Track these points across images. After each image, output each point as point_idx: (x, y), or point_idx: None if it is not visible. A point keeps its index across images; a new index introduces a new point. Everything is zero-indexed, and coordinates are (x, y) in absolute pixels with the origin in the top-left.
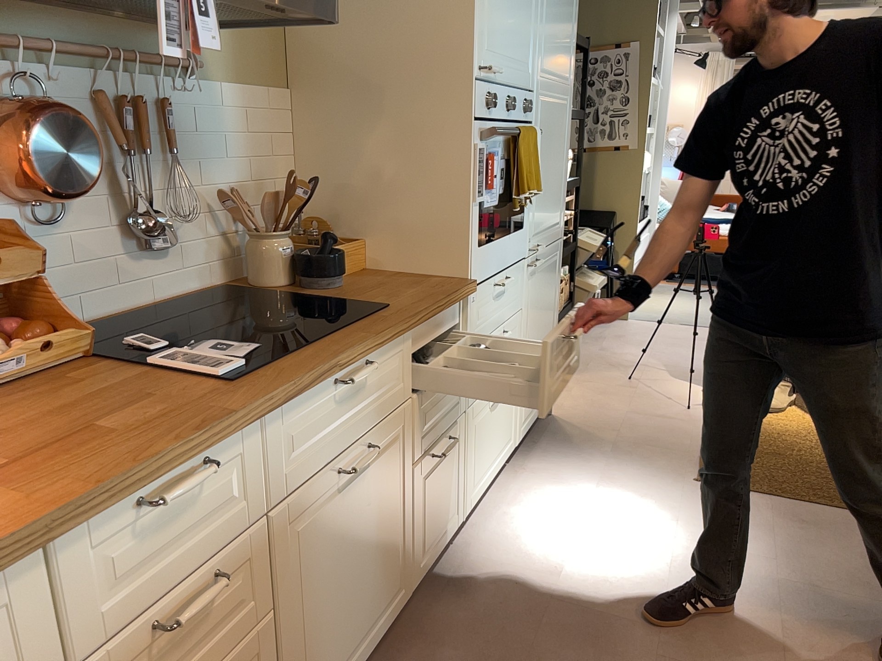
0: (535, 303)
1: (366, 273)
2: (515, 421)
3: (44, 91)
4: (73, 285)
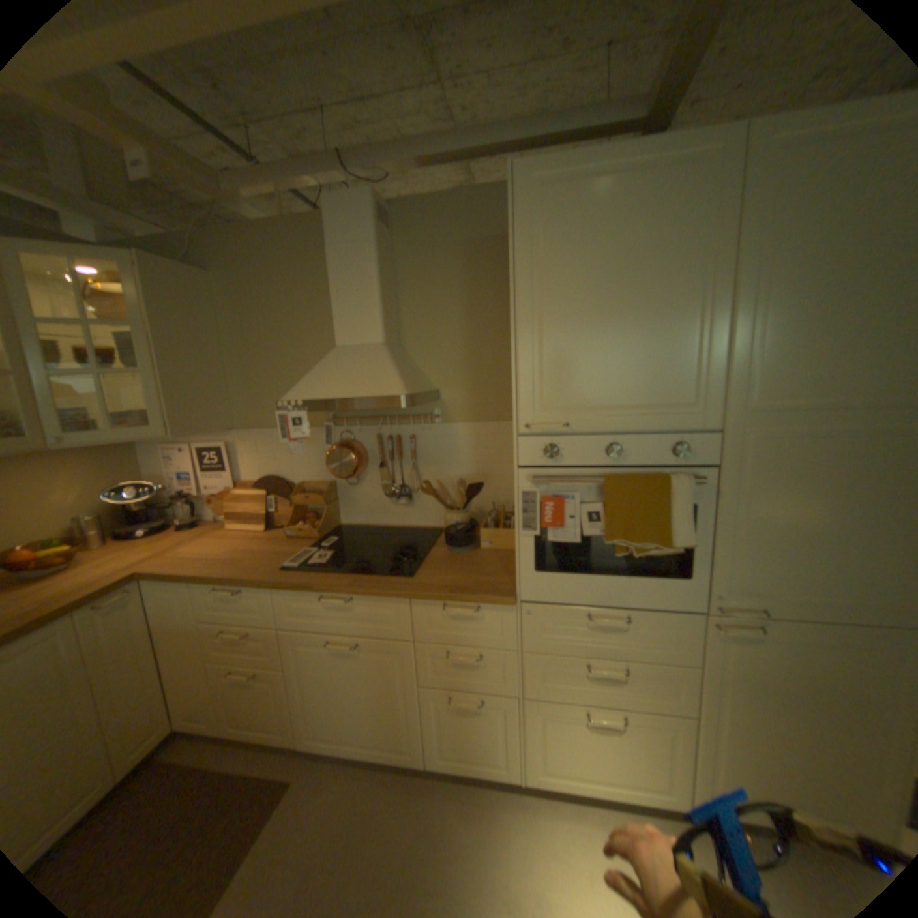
0: (763, 681)
1: (506, 554)
2: (684, 784)
3: (357, 435)
4: (364, 509)
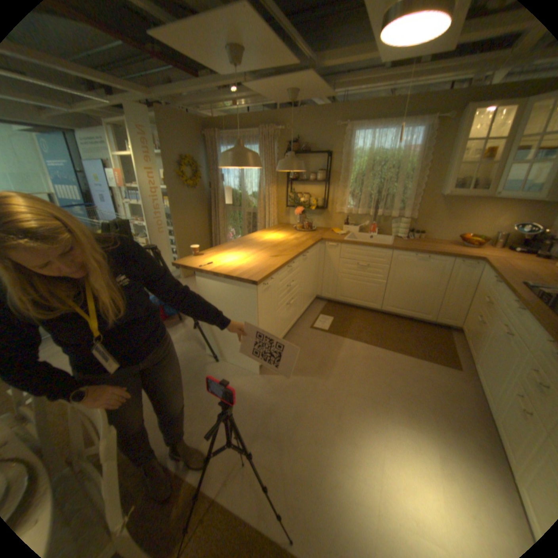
0: None
1: None
2: None
3: None
4: None
